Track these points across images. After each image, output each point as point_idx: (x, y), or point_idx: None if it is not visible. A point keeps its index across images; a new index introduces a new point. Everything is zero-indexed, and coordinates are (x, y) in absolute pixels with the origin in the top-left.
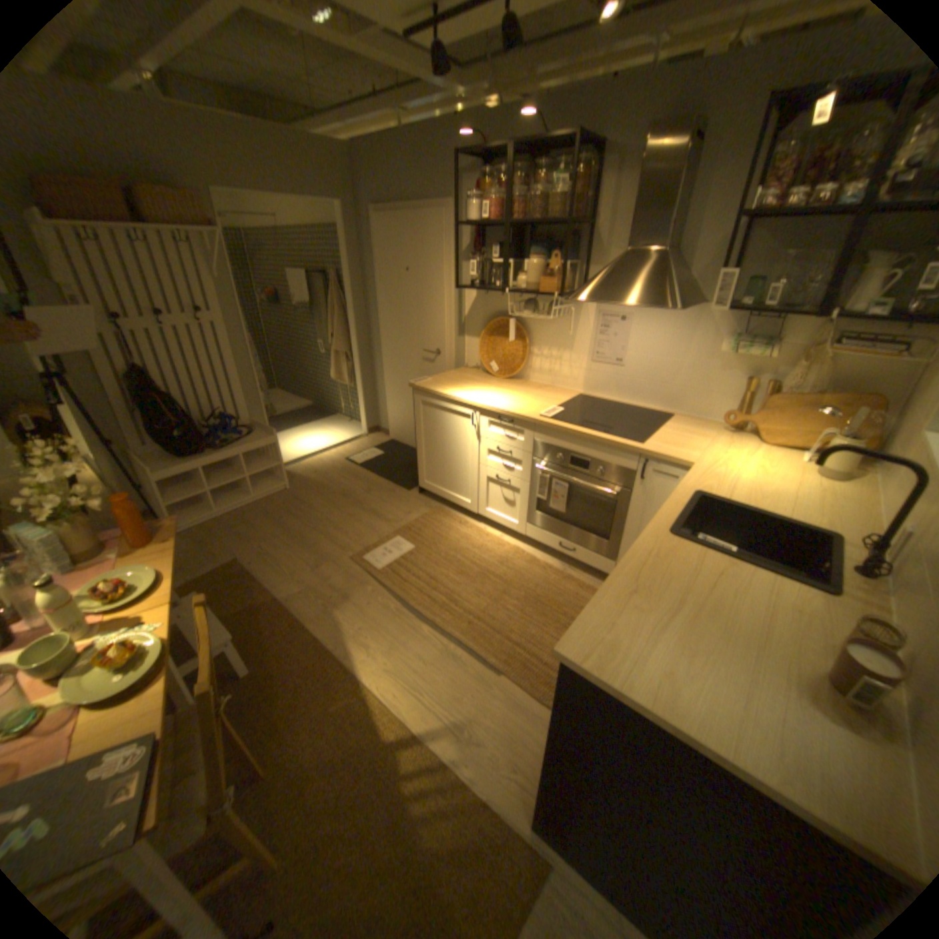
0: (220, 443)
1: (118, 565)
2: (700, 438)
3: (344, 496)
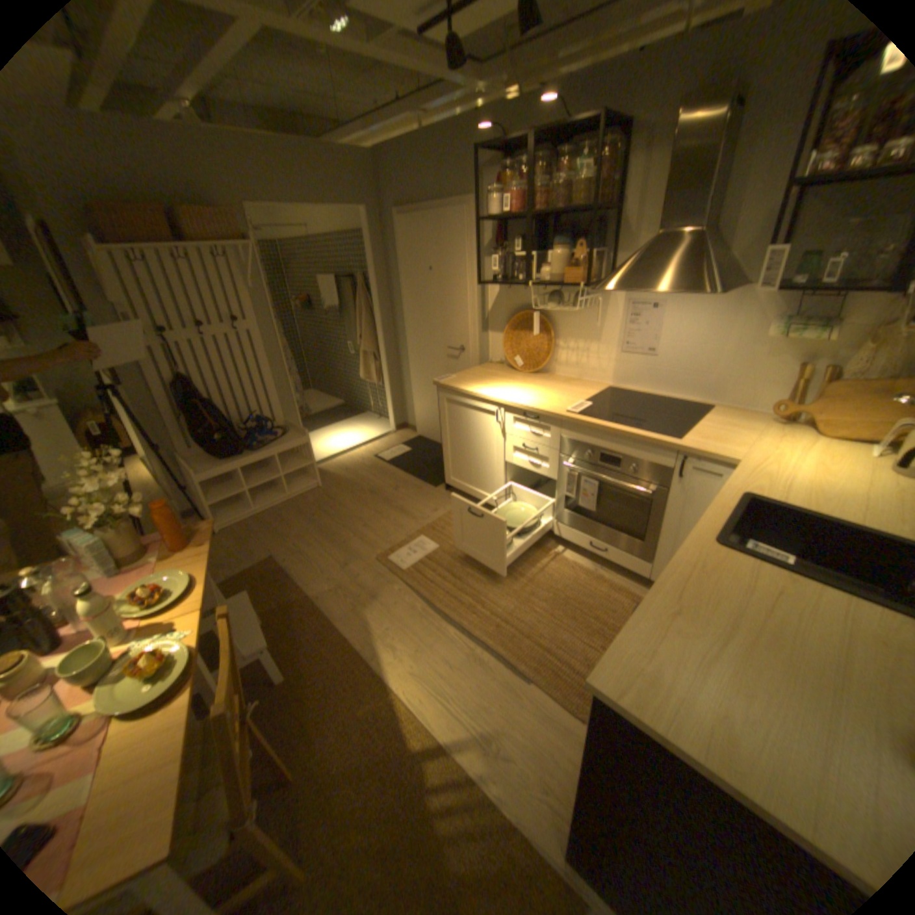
0: (257, 445)
1: (155, 570)
2: (746, 431)
3: (372, 494)
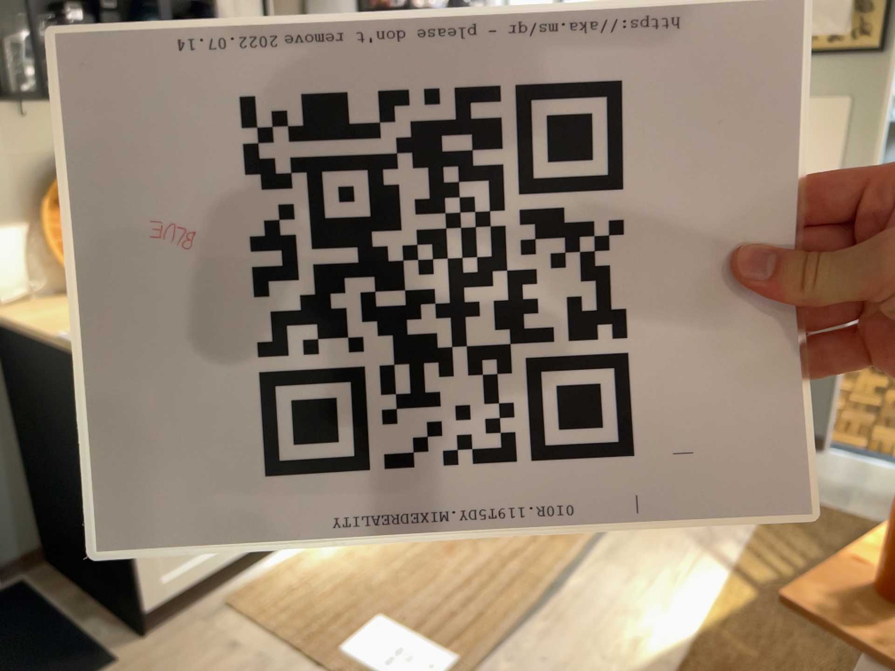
0: None
1: None
2: None
3: None
